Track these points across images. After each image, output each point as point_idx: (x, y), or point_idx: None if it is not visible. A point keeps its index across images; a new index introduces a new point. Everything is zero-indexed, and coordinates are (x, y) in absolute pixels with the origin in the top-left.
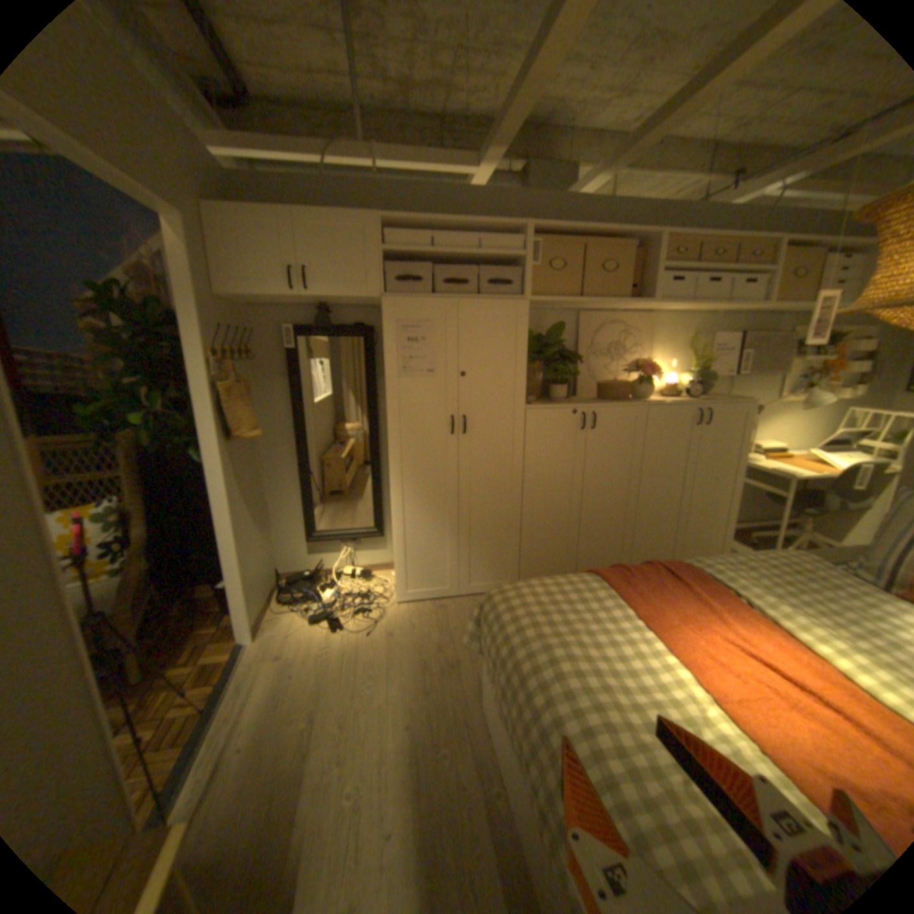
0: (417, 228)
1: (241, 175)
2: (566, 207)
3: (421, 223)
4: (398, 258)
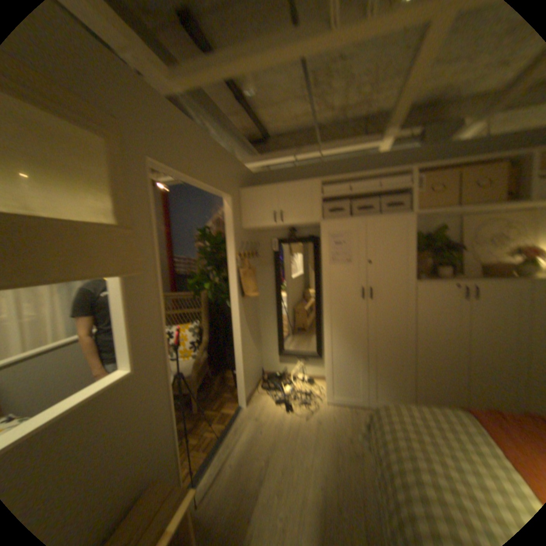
0: (341, 181)
1: (257, 172)
2: (446, 150)
3: (342, 179)
4: (330, 199)
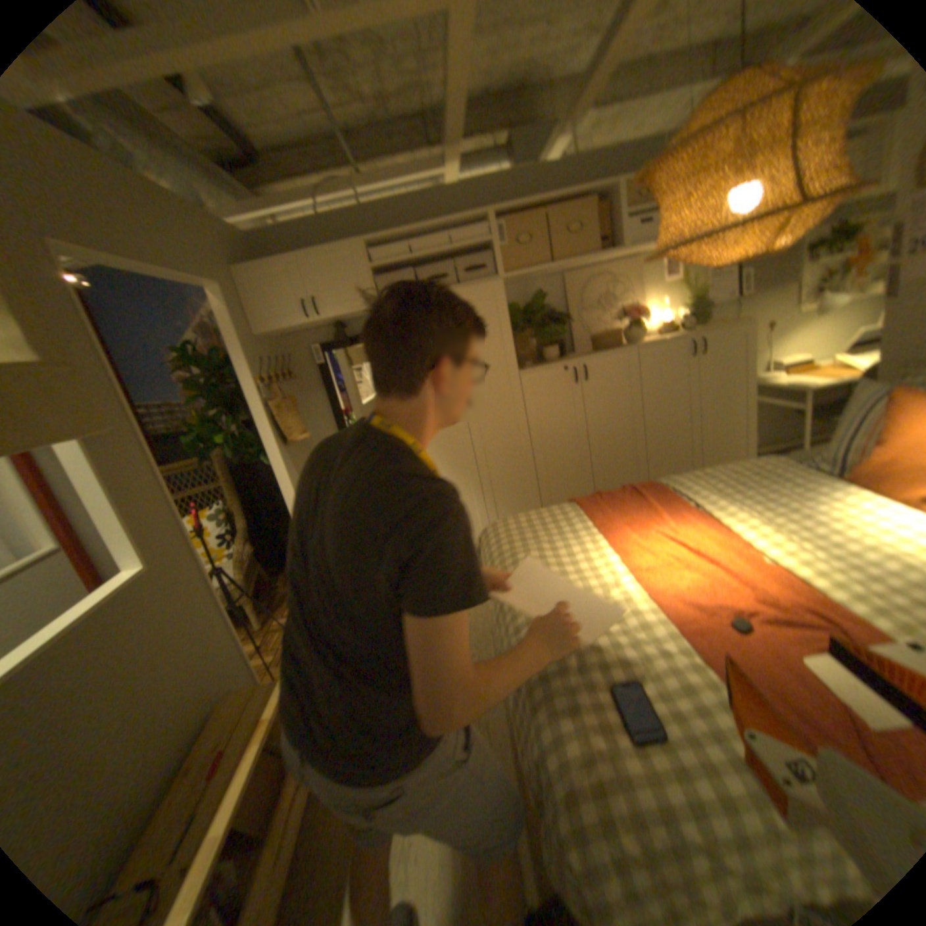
0: (395, 239)
1: (254, 232)
2: (530, 178)
3: (396, 235)
4: (385, 269)
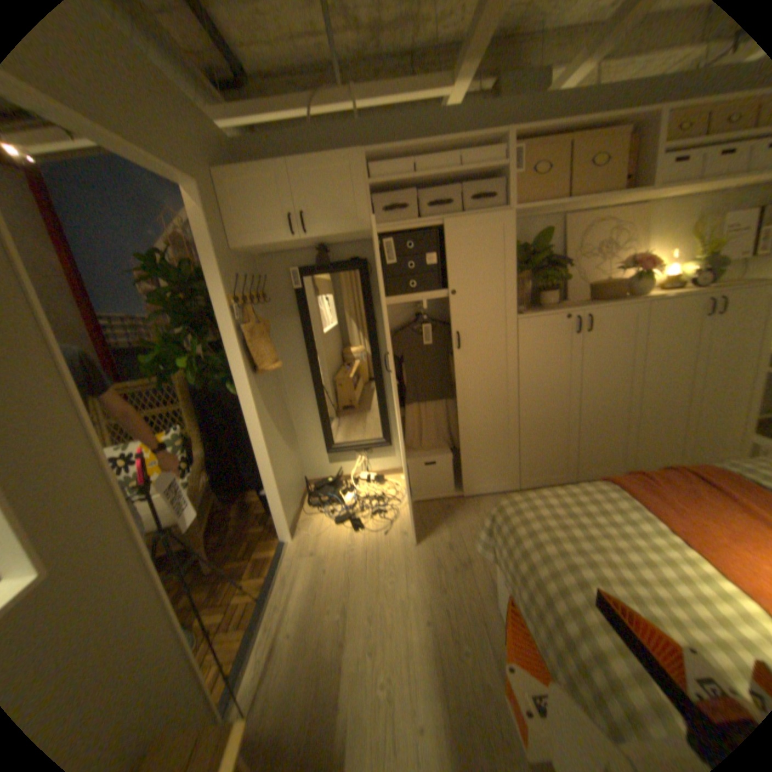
0: (398, 158)
1: (243, 141)
2: (546, 108)
3: (402, 152)
4: (383, 190)
